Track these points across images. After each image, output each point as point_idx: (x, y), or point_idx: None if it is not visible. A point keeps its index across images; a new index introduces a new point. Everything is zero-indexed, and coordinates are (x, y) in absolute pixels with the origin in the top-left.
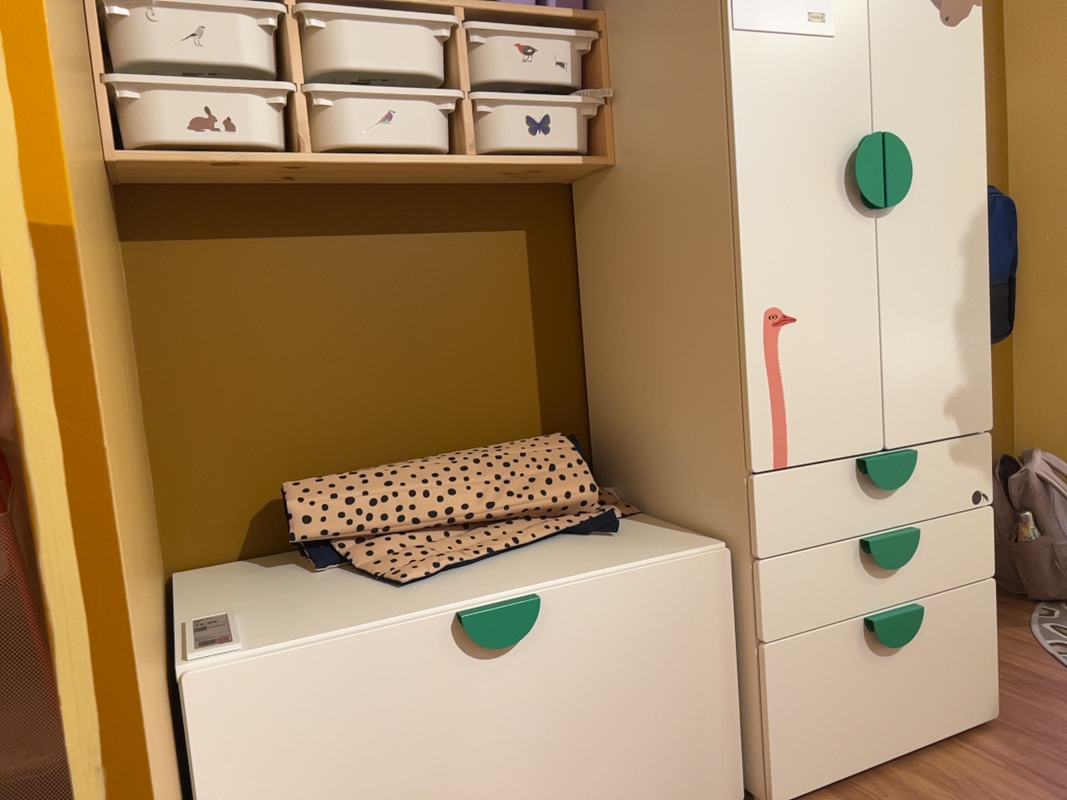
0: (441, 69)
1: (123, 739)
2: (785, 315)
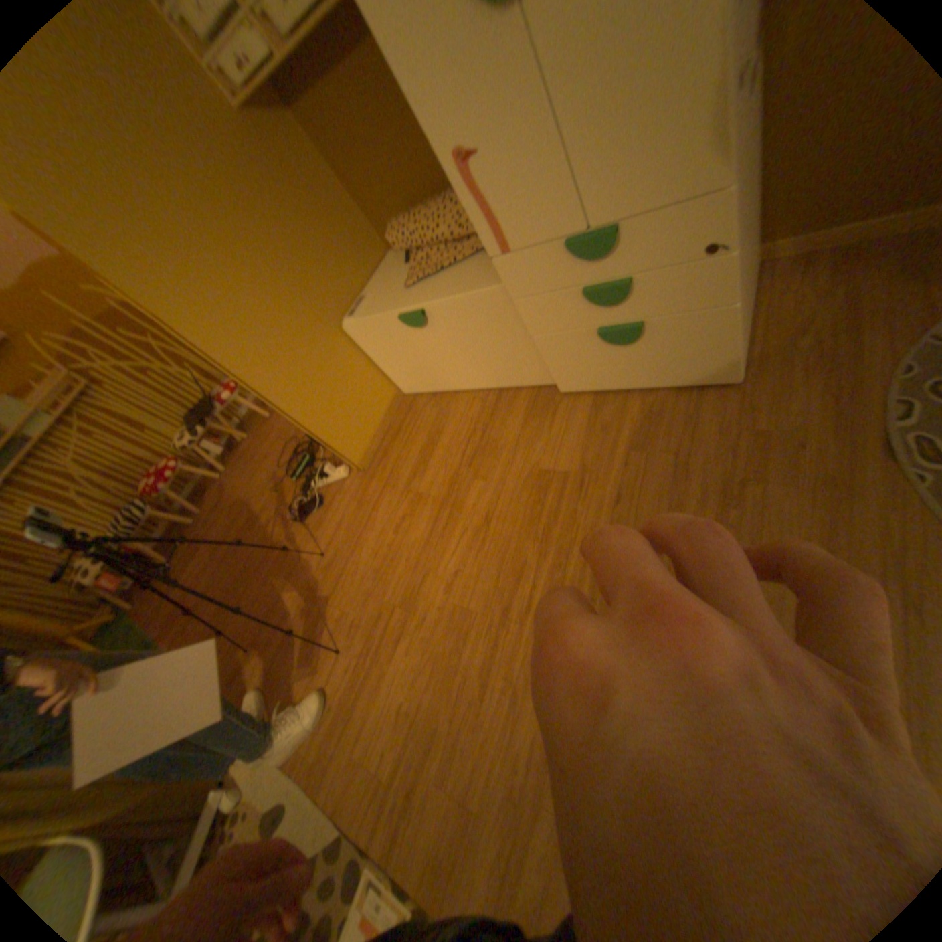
0: None
1: (252, 384)
2: (466, 147)
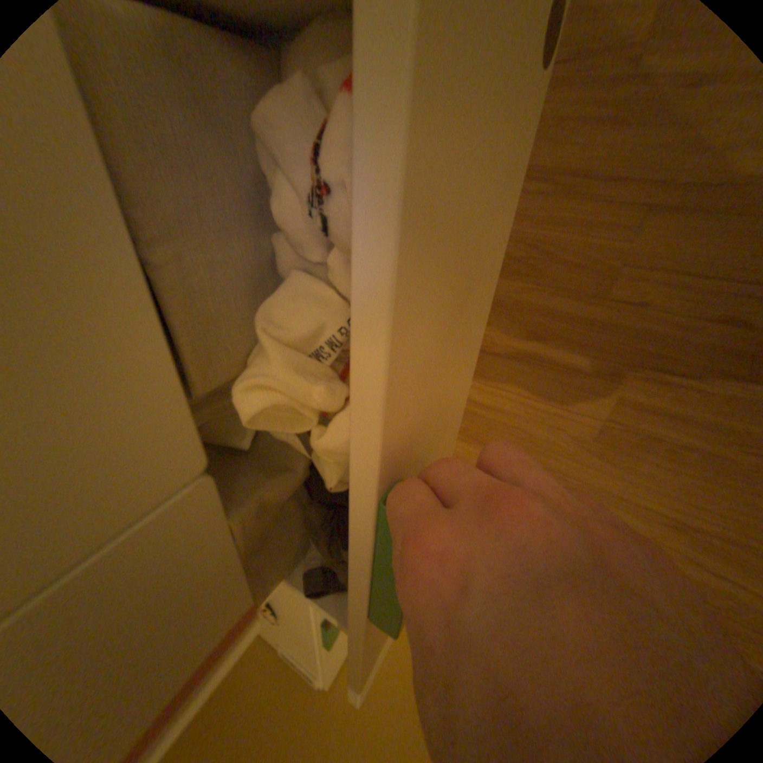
0: None
1: None
2: None
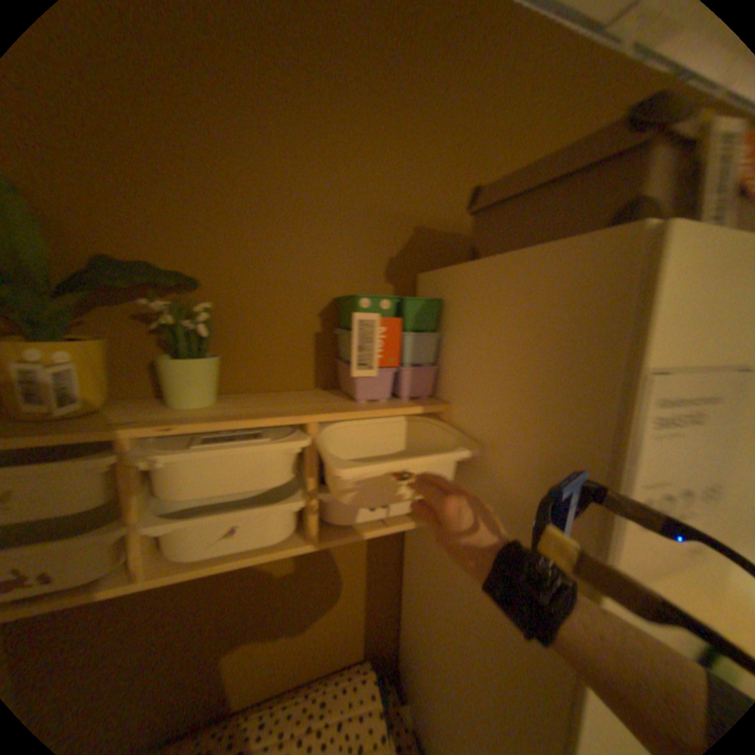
0: (292, 468)
1: None
2: None
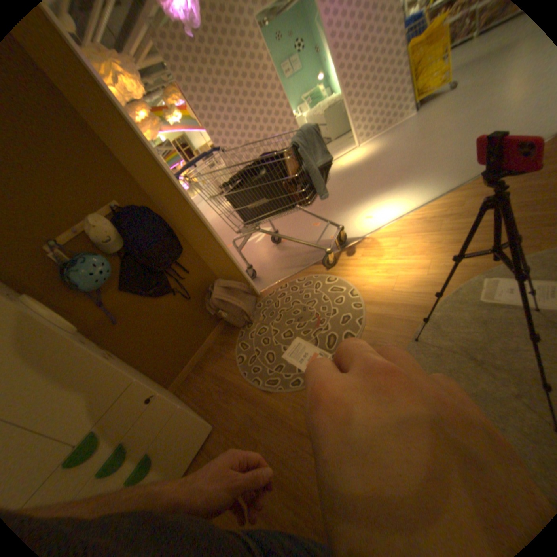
0: None
1: None
2: None
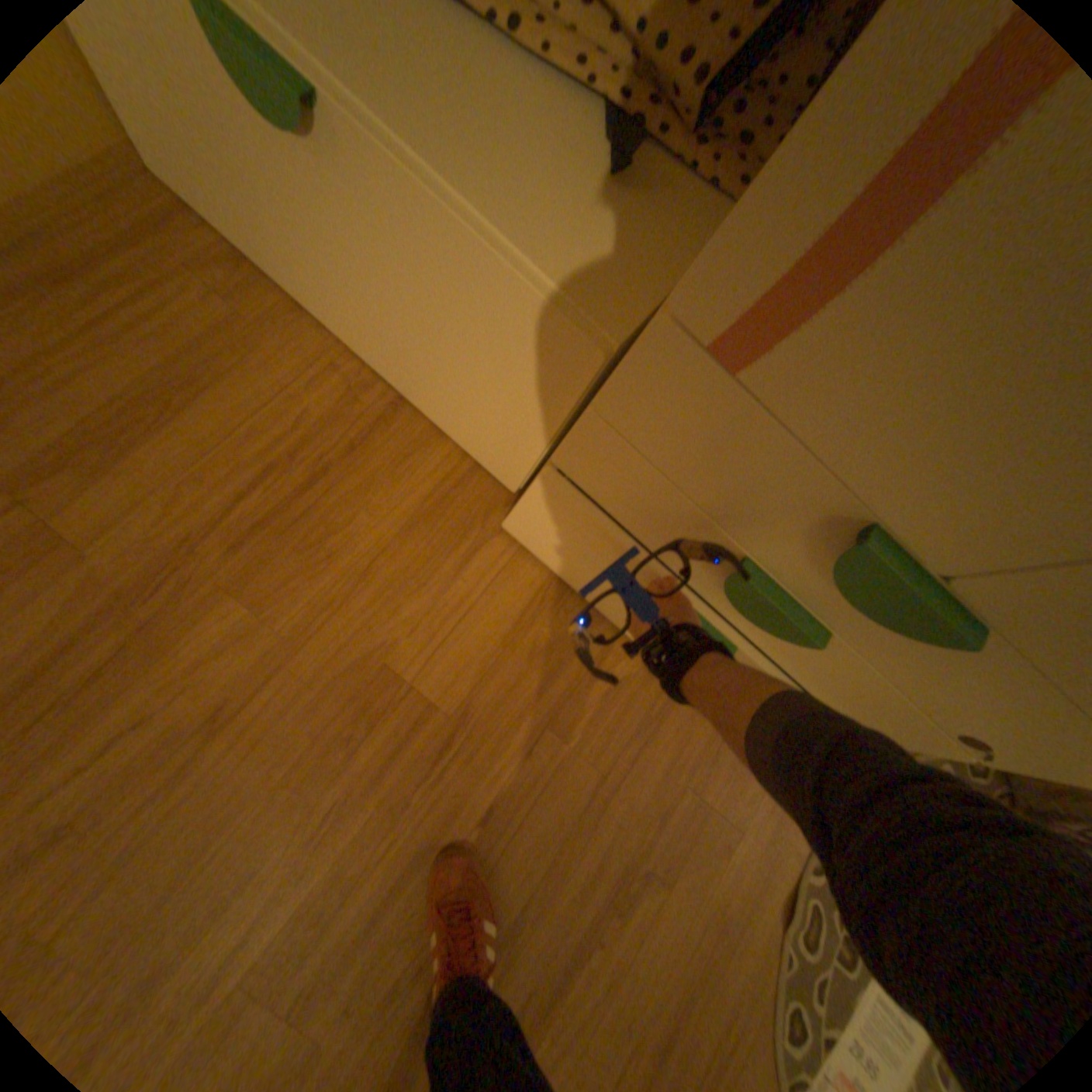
0: None
1: None
2: None
